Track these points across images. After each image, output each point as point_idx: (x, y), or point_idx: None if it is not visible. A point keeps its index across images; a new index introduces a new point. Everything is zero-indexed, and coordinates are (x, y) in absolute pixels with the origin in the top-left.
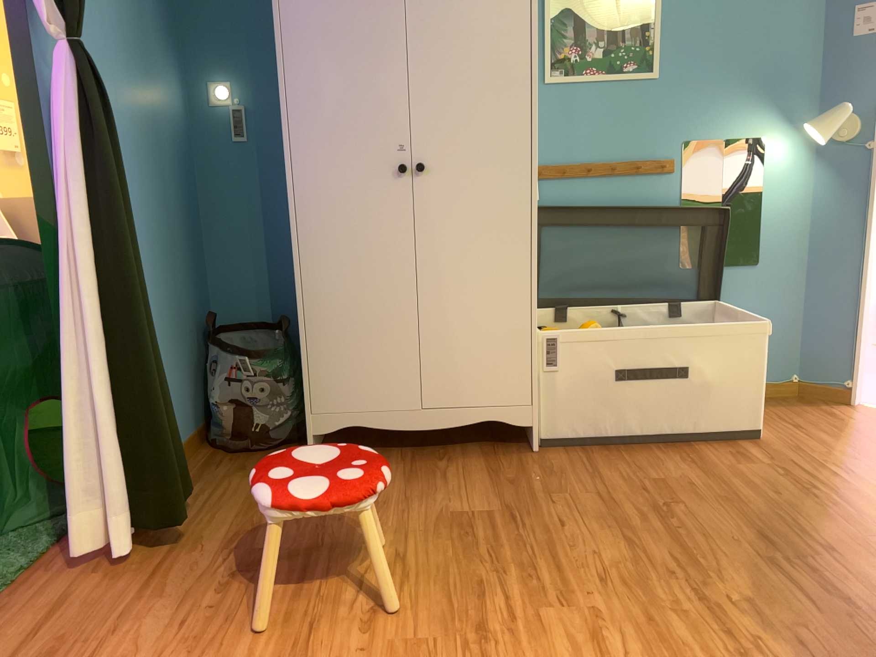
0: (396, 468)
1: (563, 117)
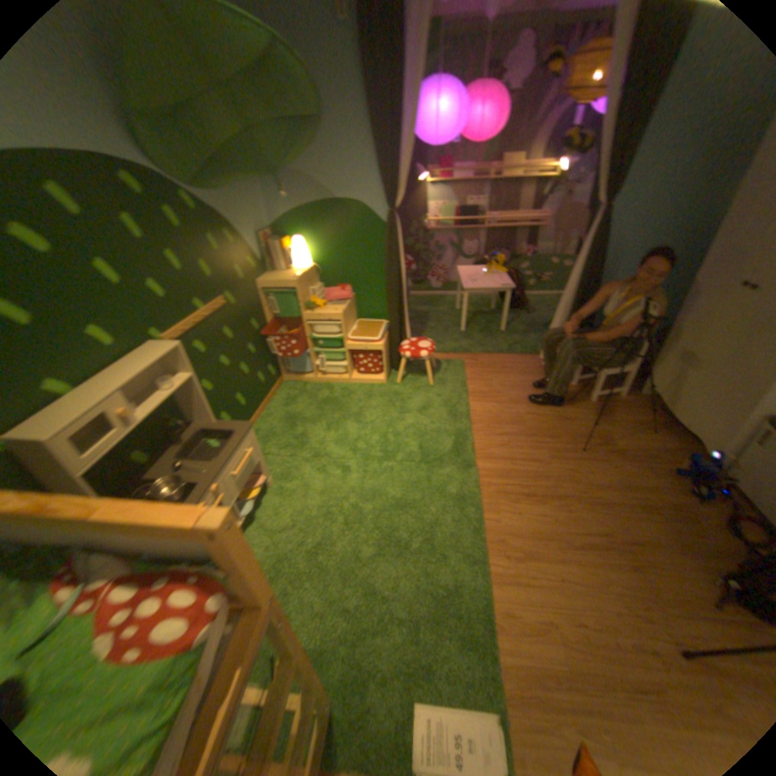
0: (647, 421)
1: None
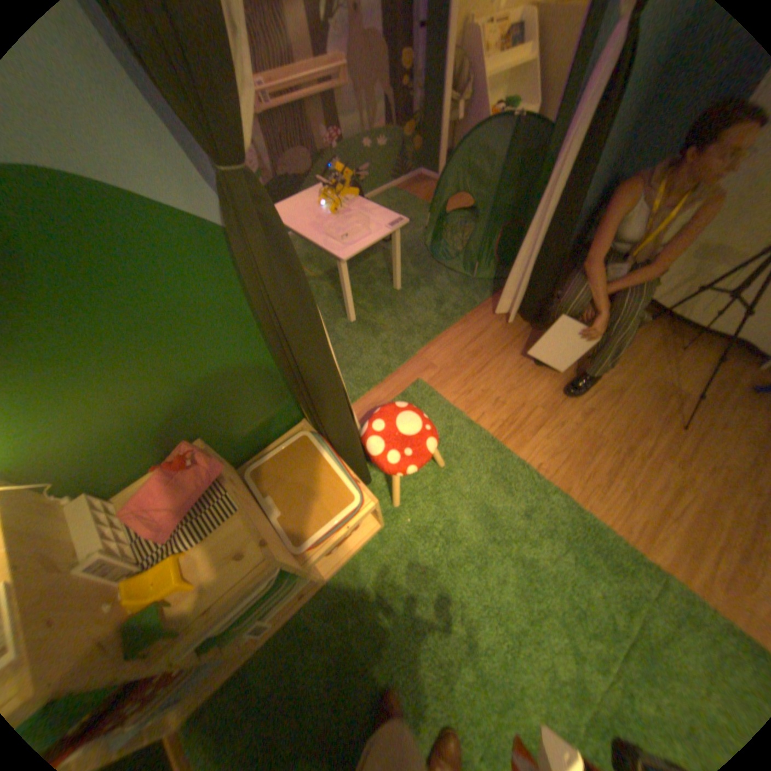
0: (660, 336)
1: None
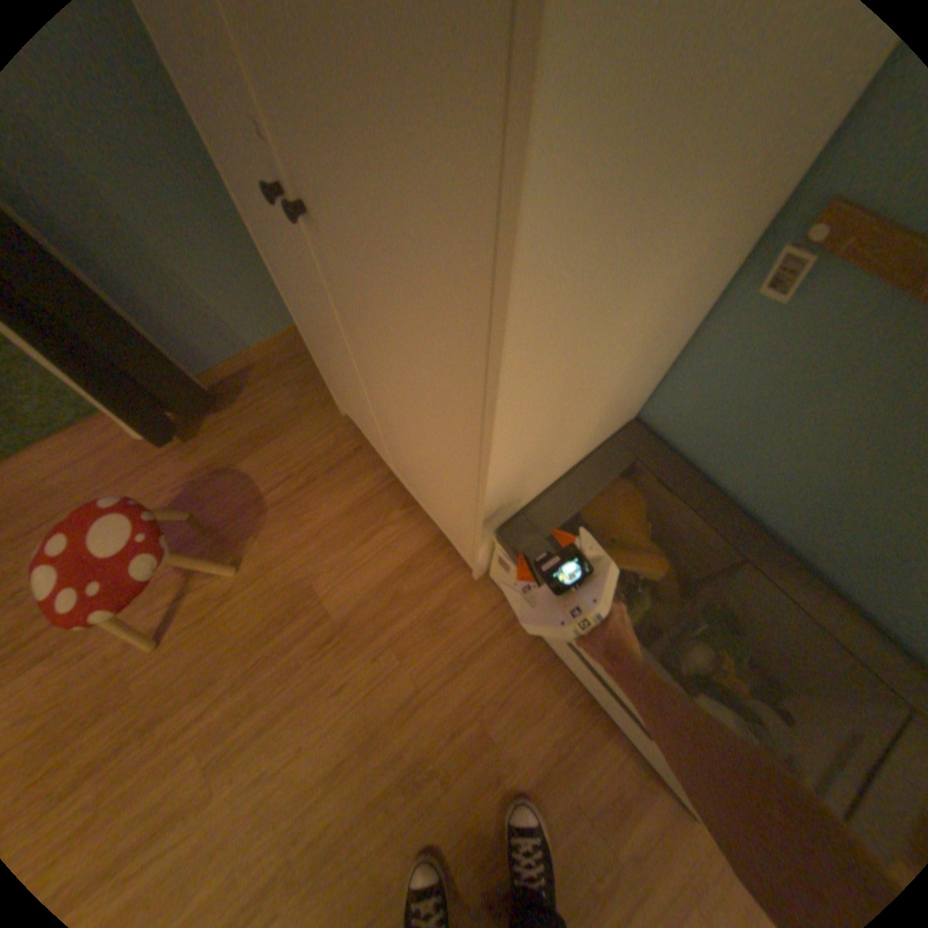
0: (366, 492)
1: None
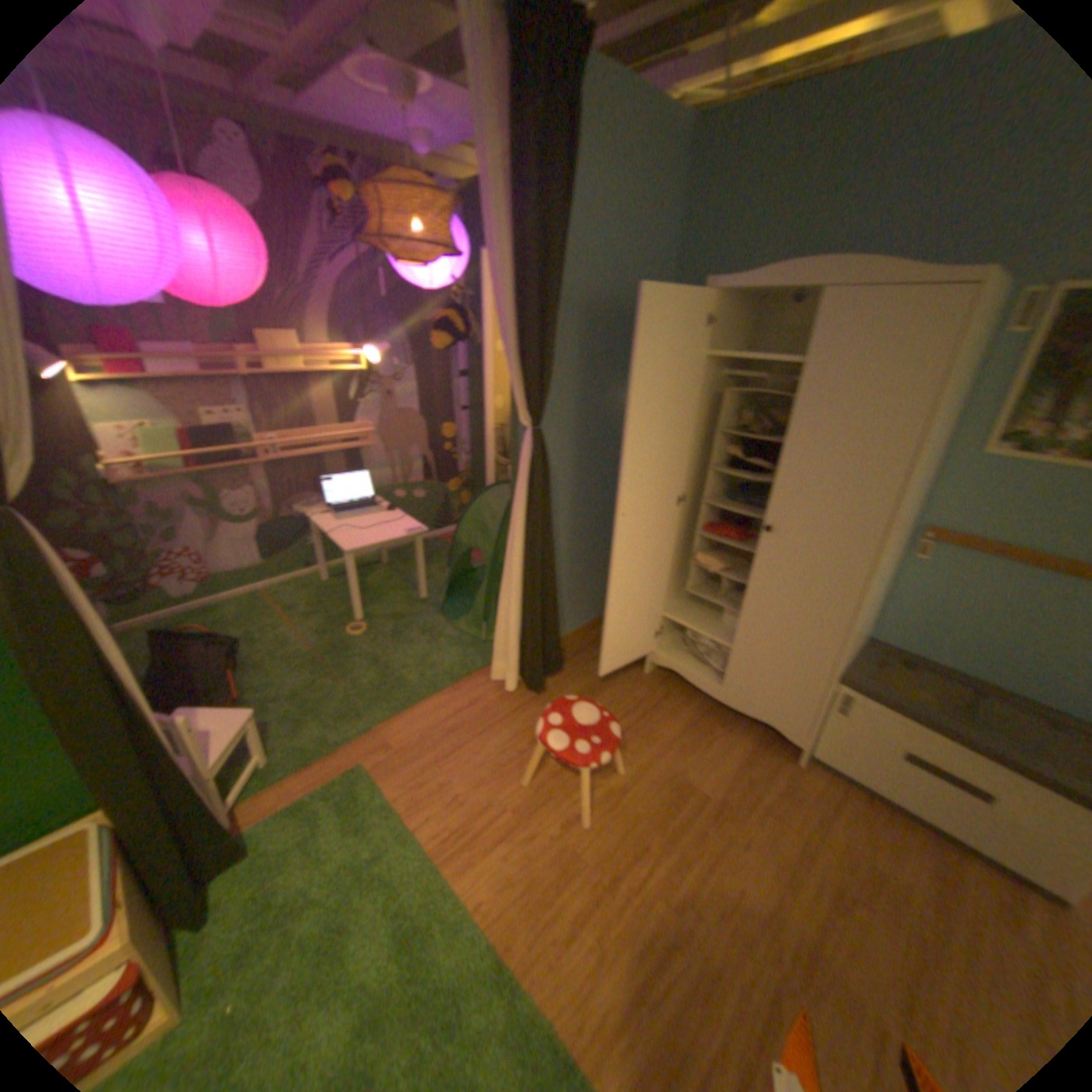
0: (691, 718)
1: (997, 490)
